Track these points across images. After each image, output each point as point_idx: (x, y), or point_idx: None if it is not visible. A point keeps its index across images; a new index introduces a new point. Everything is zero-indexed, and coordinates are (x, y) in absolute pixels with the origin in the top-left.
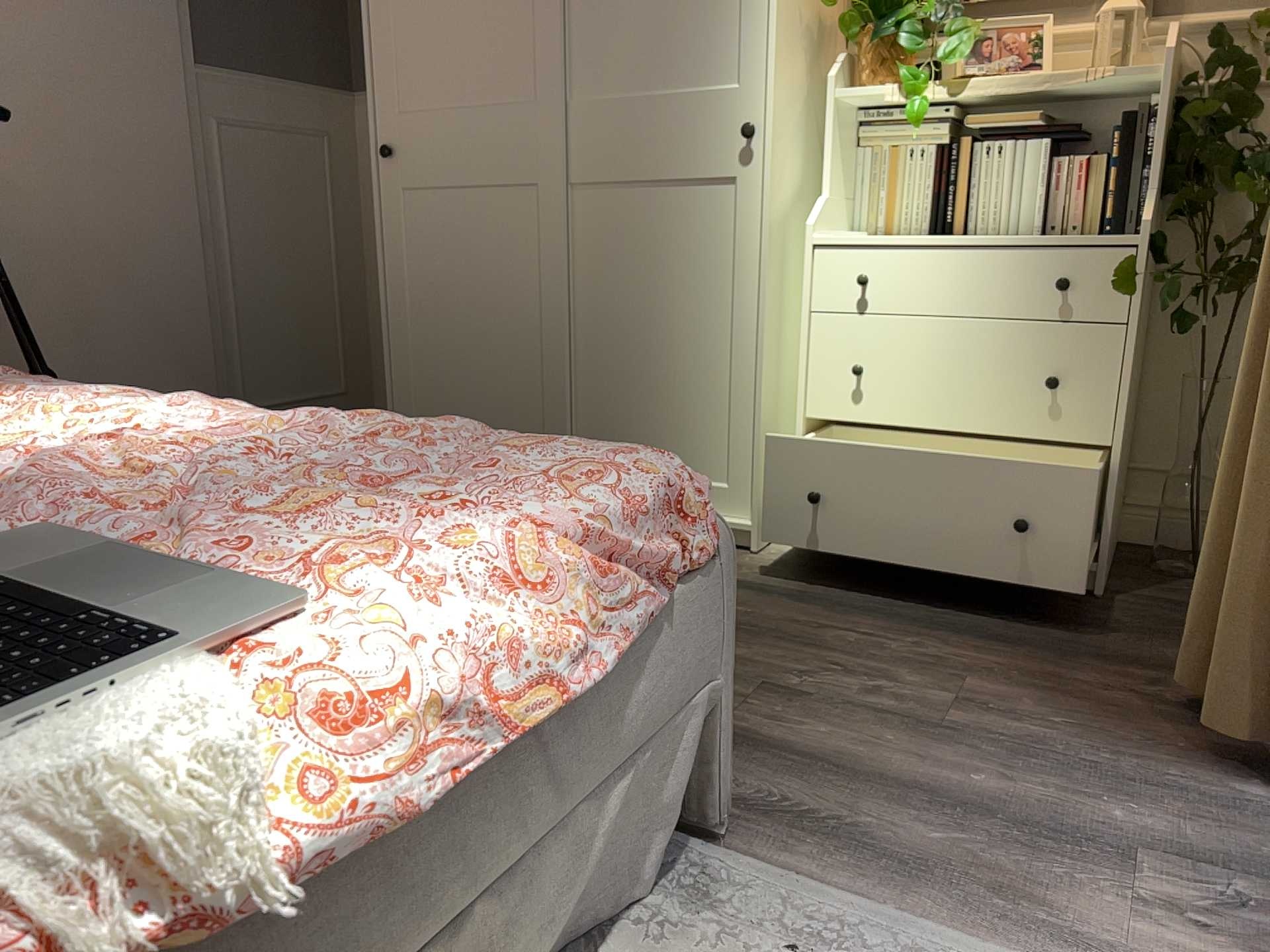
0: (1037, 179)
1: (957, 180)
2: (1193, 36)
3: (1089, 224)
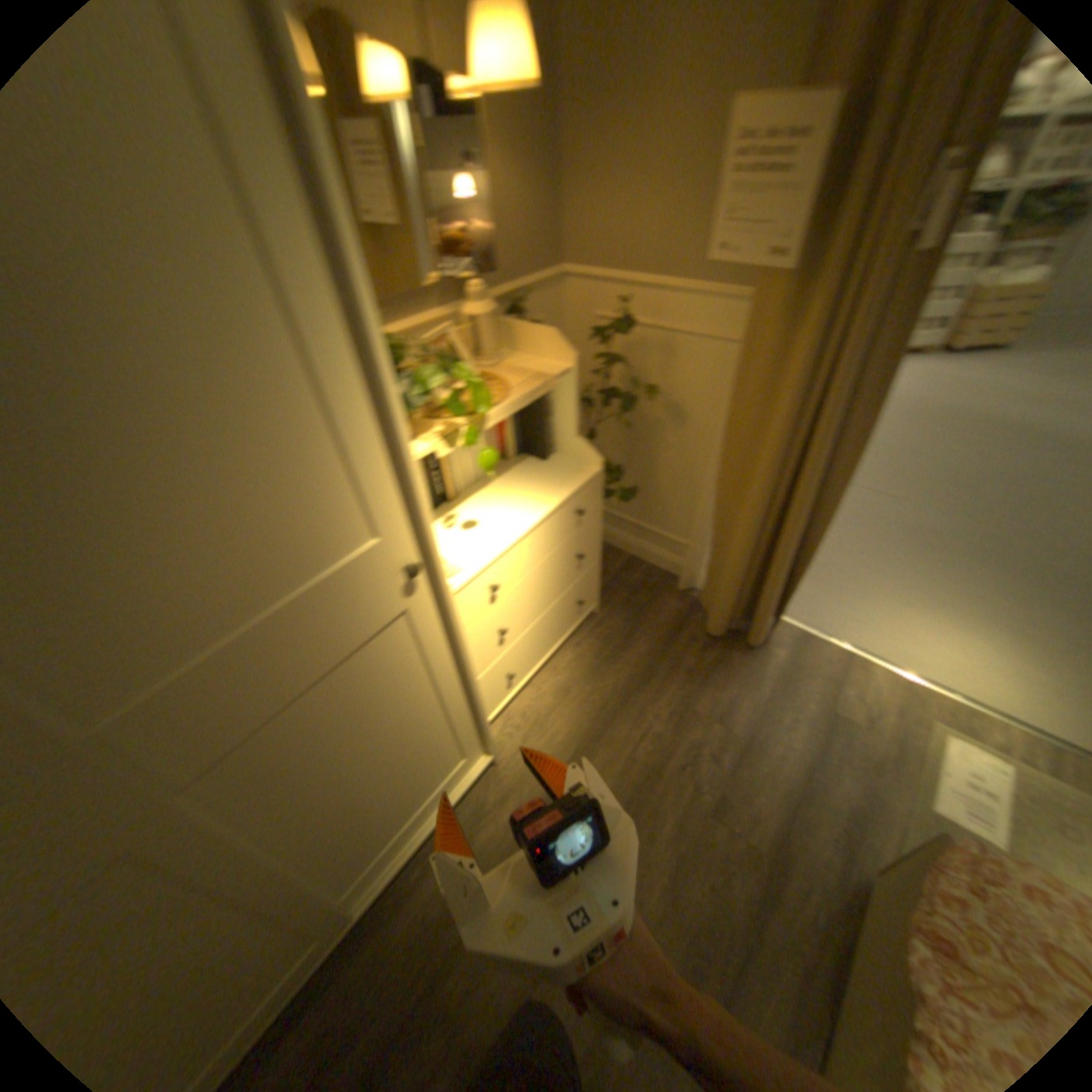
0: (484, 441)
1: (446, 467)
2: (492, 306)
3: (512, 452)
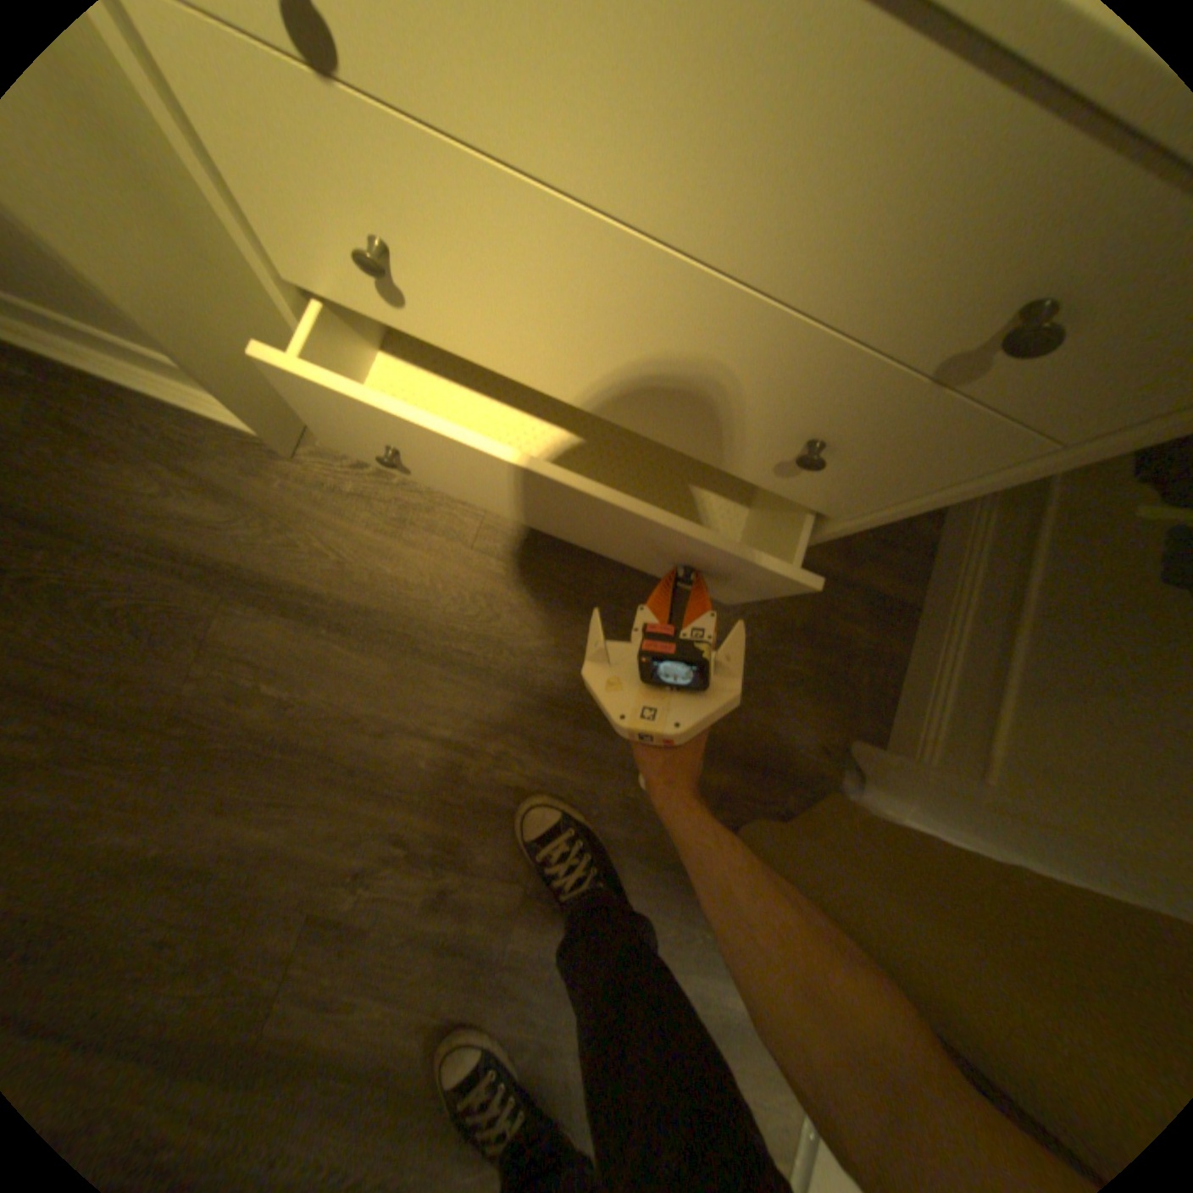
0: None
1: None
2: None
3: None
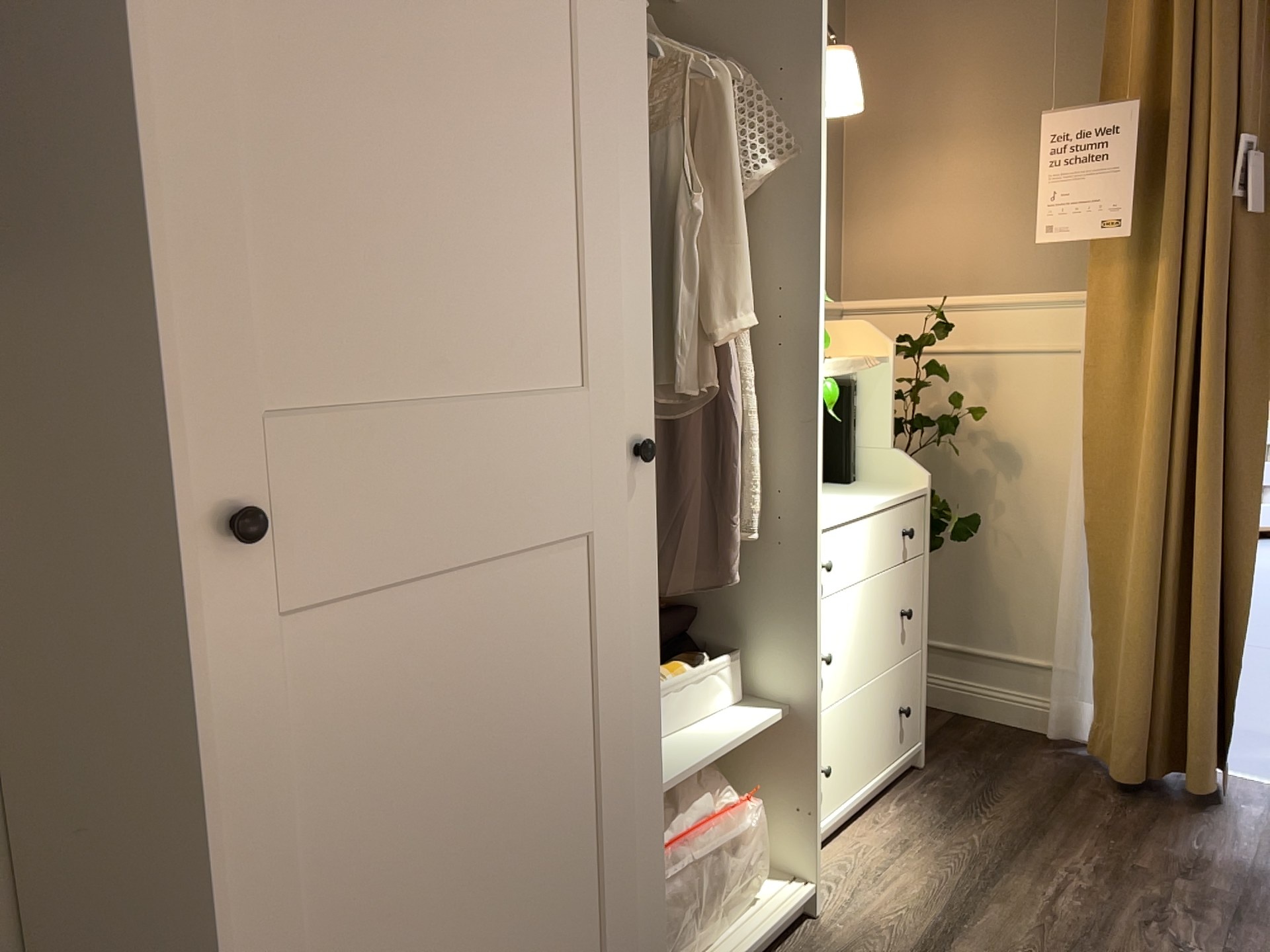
0: None
1: None
2: None
3: None
